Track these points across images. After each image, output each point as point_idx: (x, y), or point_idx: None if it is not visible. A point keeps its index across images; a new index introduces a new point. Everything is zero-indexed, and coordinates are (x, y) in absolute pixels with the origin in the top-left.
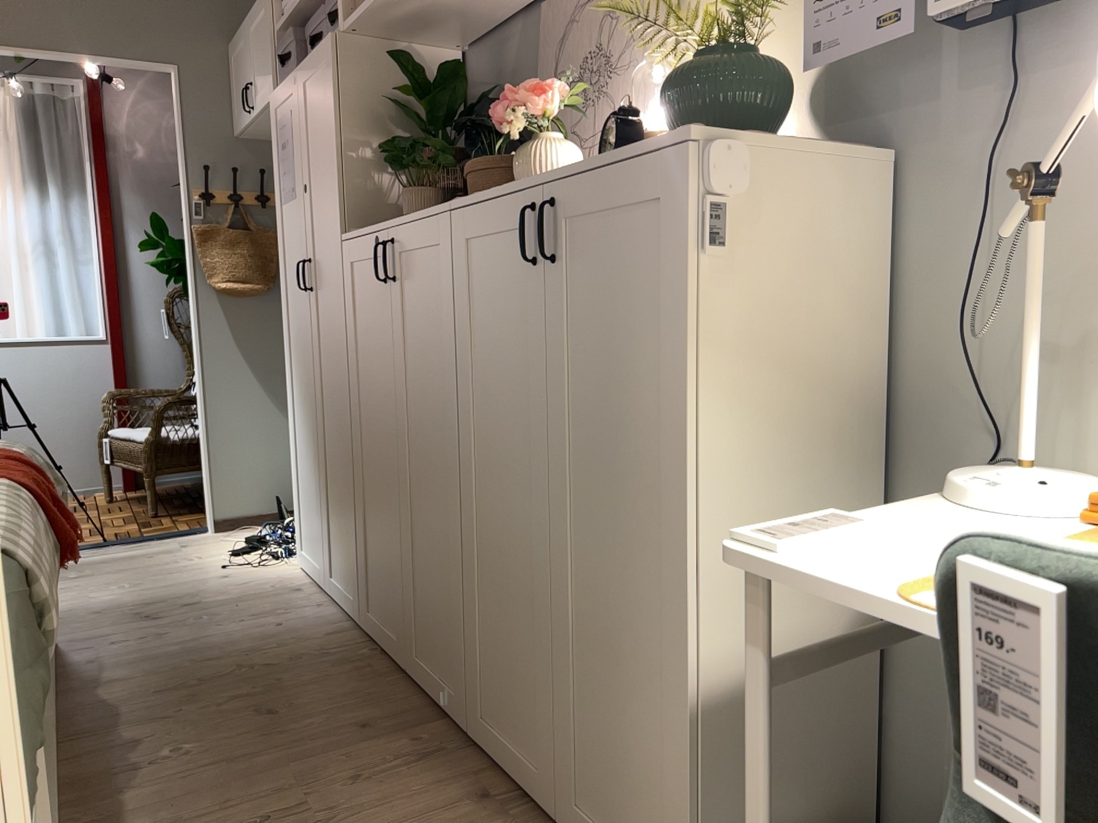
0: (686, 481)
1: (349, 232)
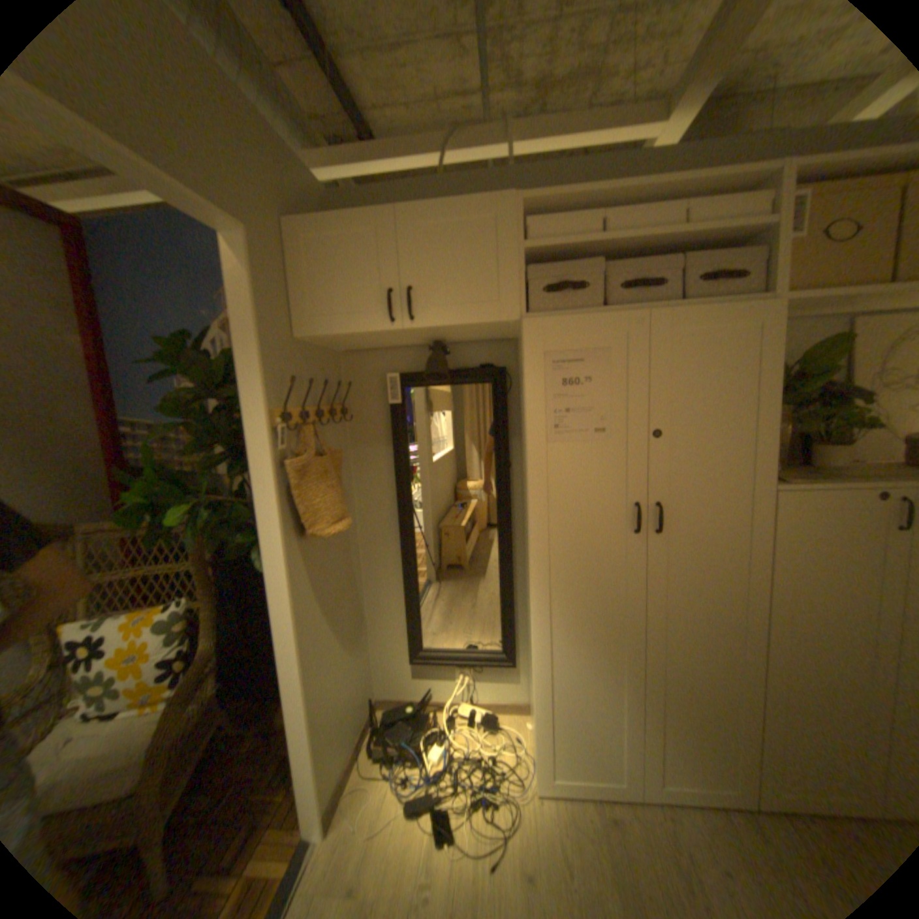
0: None
1: (796, 484)
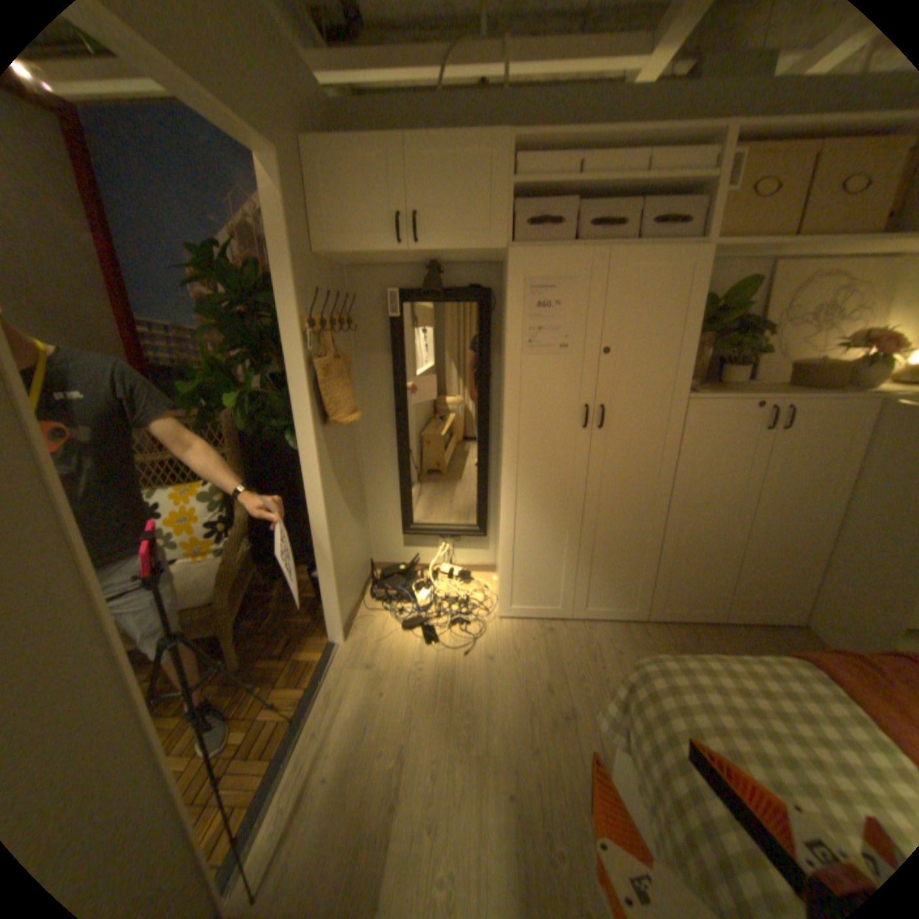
0: None
1: (703, 394)
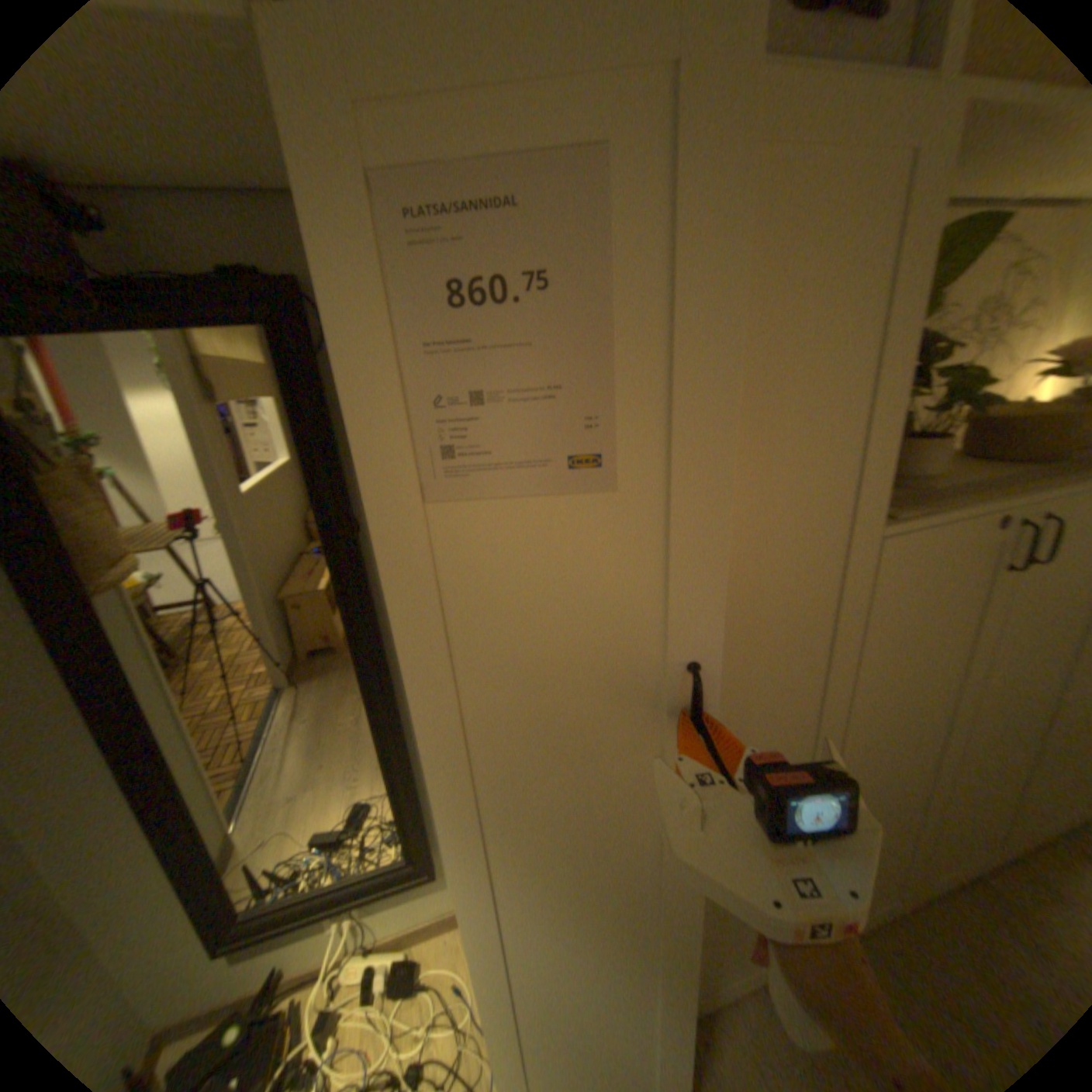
0: None
1: (907, 518)
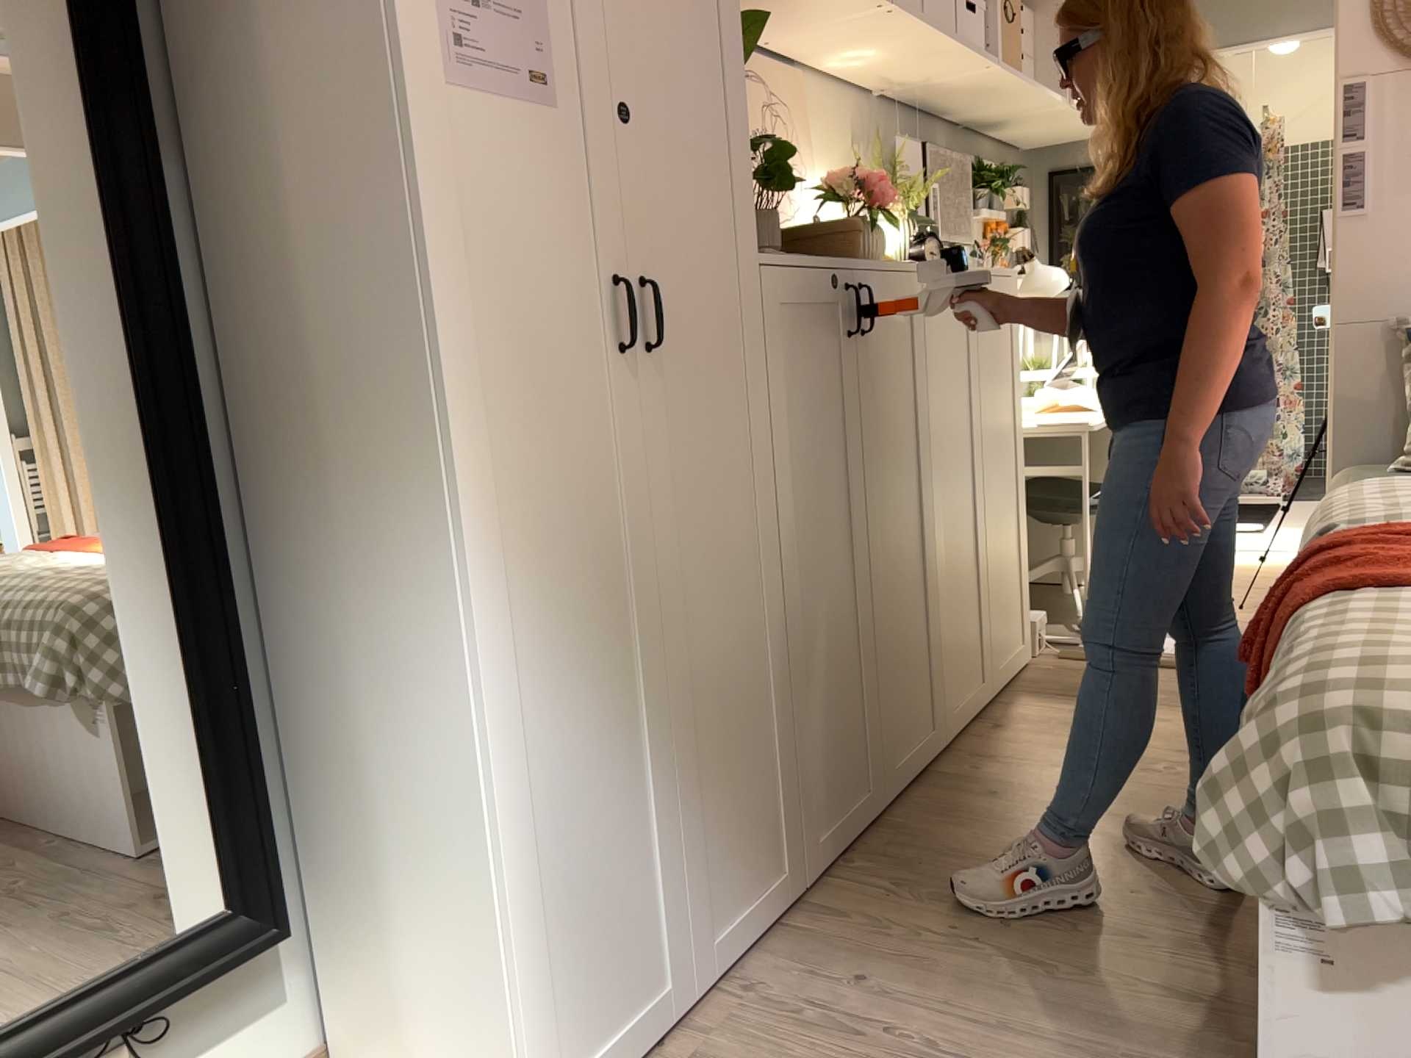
0: (1017, 425)
1: (763, 249)
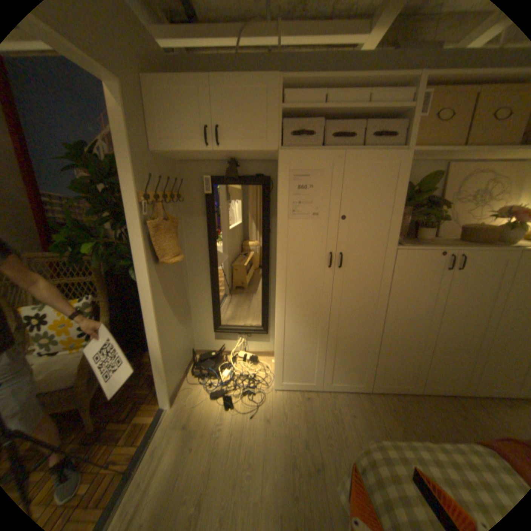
0: None
1: (406, 246)
